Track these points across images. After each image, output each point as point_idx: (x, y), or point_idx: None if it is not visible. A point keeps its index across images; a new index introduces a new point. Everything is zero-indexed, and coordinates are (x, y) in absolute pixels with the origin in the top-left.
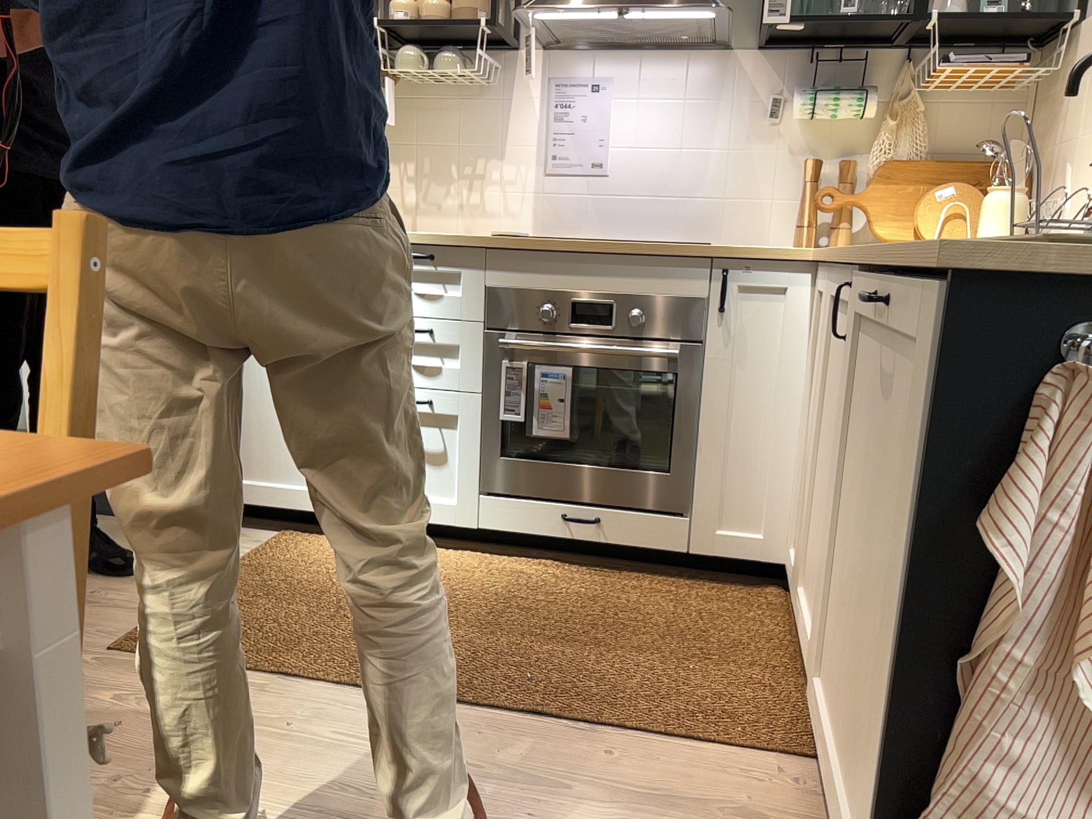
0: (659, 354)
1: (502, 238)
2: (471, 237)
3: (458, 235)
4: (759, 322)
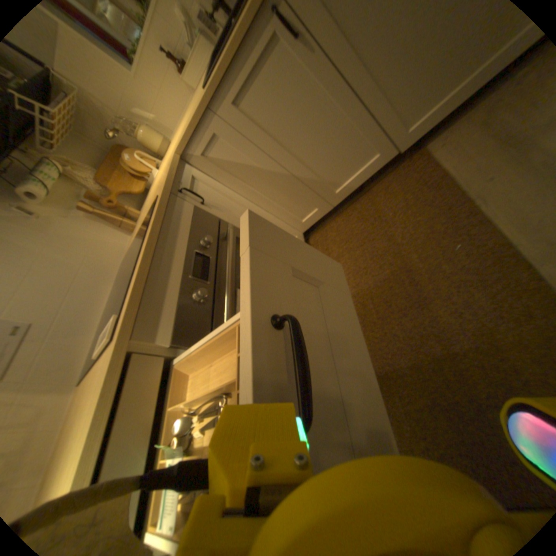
0: (231, 235)
1: (127, 319)
2: (116, 354)
3: (107, 375)
4: (209, 194)
